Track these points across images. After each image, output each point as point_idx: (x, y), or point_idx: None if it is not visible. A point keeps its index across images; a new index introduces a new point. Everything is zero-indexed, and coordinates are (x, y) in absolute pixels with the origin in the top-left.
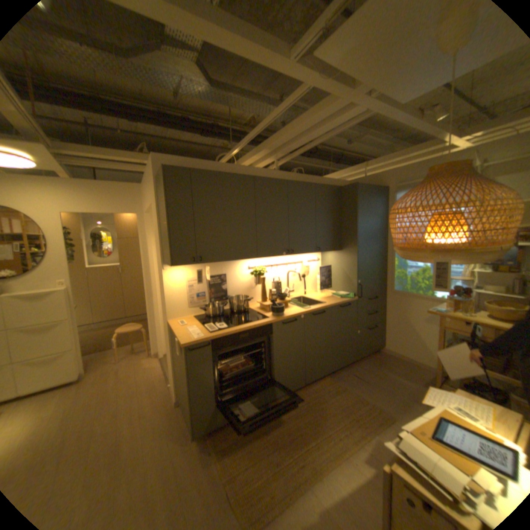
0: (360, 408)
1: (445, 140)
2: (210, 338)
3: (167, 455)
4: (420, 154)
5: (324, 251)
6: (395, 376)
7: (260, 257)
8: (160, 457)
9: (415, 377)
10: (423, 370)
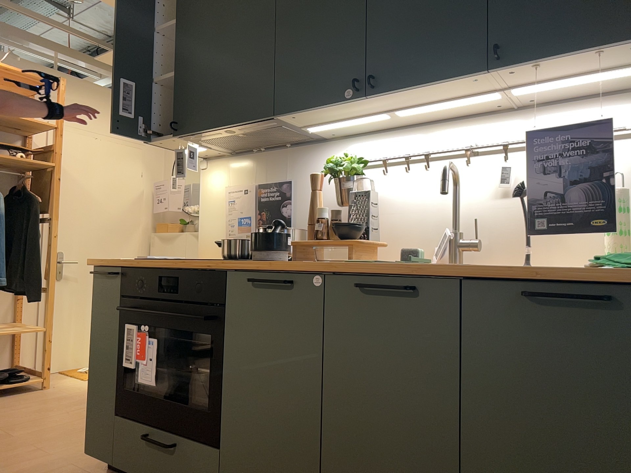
0: None
1: None
2: (123, 263)
3: (81, 459)
4: None
5: (562, 62)
6: None
7: (295, 115)
8: (77, 456)
9: None
10: None
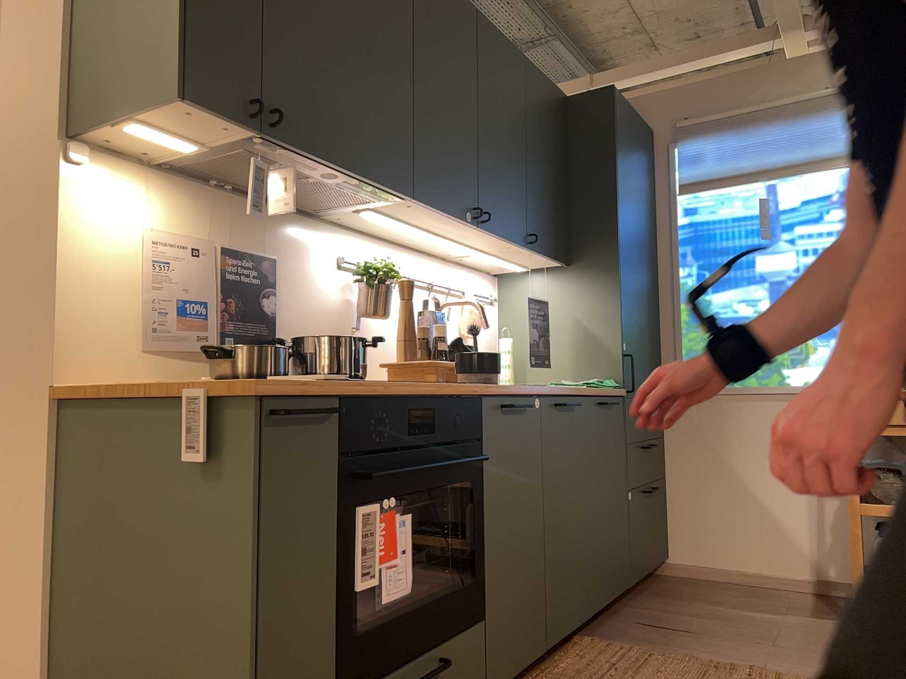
0: (723, 677)
1: (779, 33)
2: (334, 390)
3: None
4: (716, 67)
5: (537, 256)
6: (736, 609)
7: (414, 205)
8: None
9: (778, 603)
10: (781, 591)
